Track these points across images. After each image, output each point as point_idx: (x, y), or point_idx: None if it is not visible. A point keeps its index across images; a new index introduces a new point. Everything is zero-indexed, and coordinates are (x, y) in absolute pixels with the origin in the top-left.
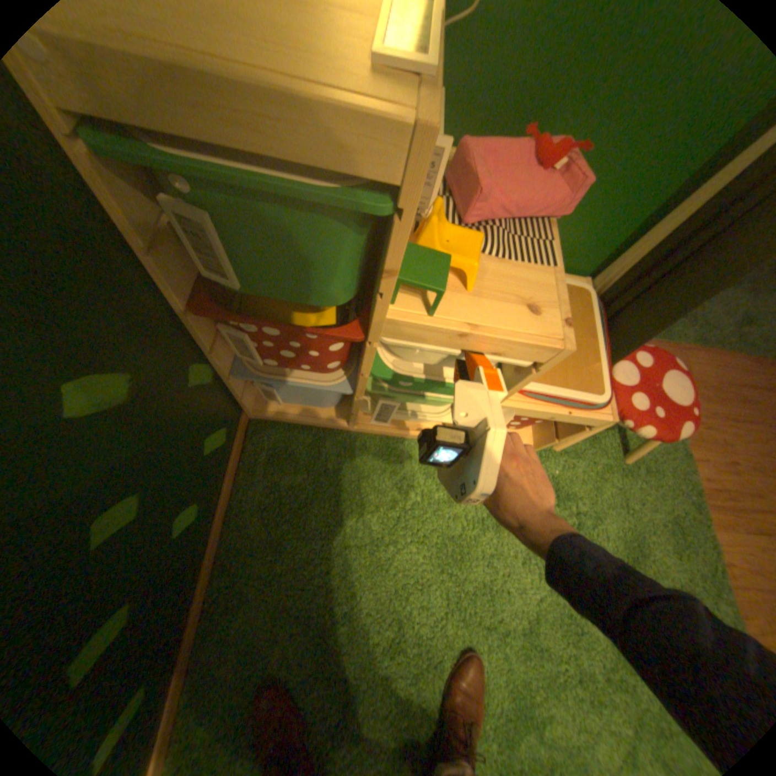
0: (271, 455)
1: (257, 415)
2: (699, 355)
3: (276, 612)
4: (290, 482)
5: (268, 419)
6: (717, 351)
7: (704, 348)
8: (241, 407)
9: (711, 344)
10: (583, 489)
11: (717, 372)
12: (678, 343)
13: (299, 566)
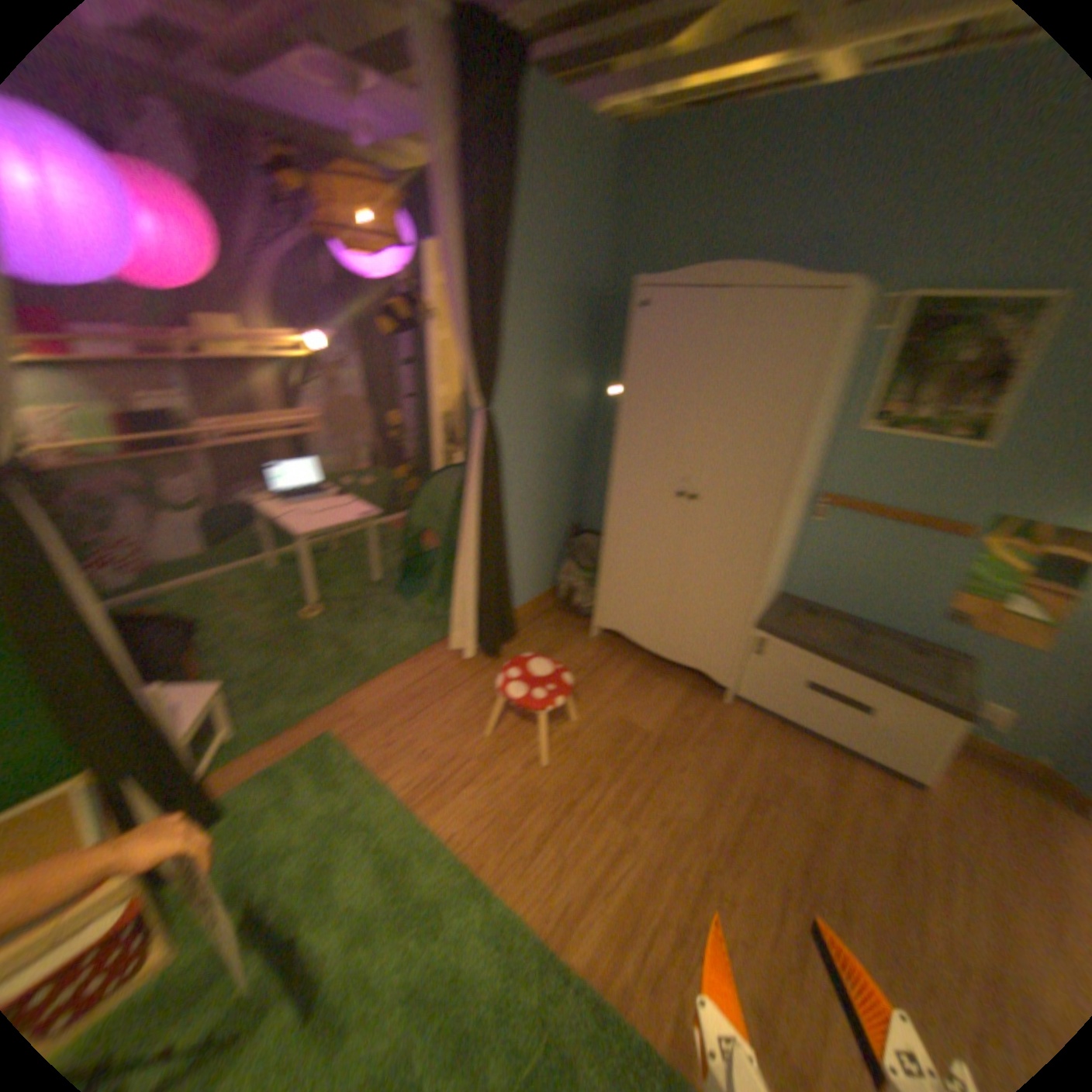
0: None
1: None
2: (361, 693)
3: None
4: None
5: None
6: (377, 678)
7: (364, 685)
8: None
9: (367, 677)
10: (269, 923)
11: (383, 693)
12: (336, 700)
13: None
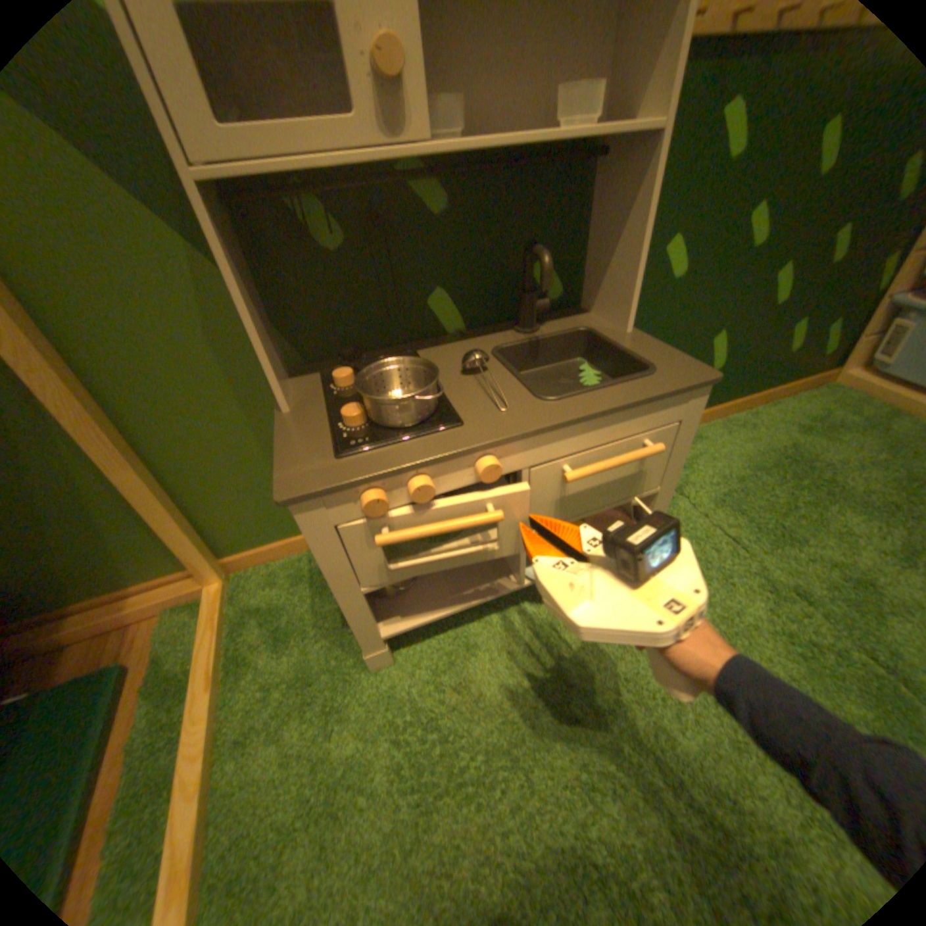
0: (838, 402)
1: (844, 382)
2: None
3: (774, 448)
4: (843, 417)
5: (852, 388)
6: None
7: None
8: (848, 357)
9: None
10: None
11: None
12: None
13: (813, 446)
